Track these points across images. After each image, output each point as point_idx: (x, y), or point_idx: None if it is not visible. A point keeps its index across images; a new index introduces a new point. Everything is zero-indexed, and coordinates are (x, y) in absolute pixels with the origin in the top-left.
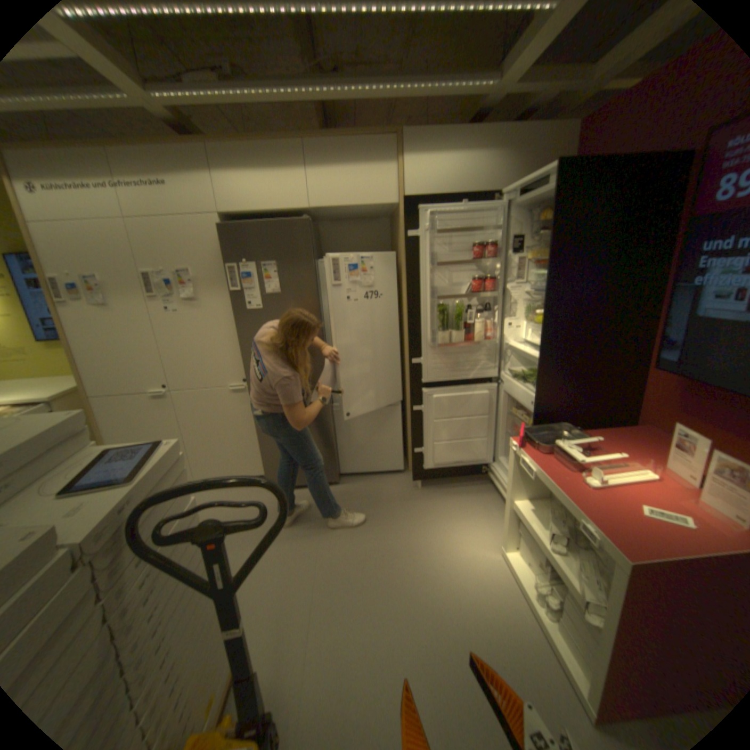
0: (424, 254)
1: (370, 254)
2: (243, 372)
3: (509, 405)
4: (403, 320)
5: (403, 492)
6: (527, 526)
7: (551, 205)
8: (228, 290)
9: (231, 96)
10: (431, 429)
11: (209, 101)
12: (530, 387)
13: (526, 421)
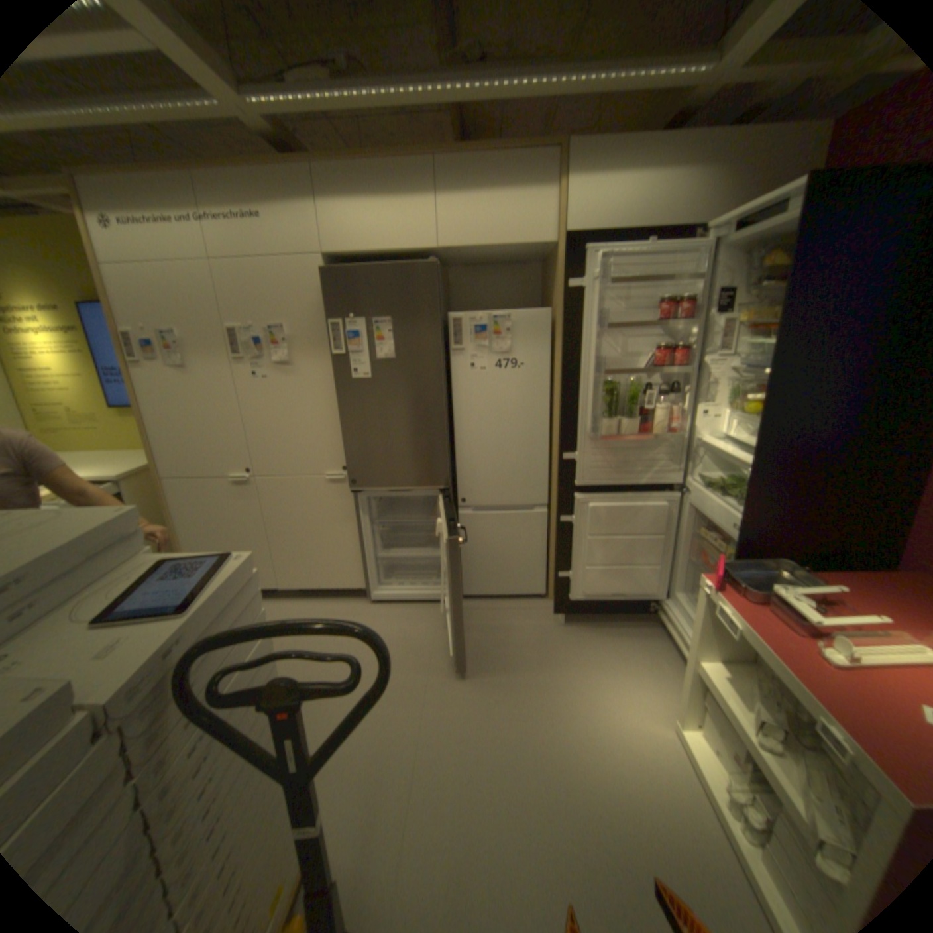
0: (589, 311)
1: (515, 311)
2: (343, 457)
3: (695, 523)
4: (553, 400)
5: (539, 628)
6: (720, 701)
7: (782, 244)
8: (330, 353)
9: (345, 99)
10: (583, 548)
11: (318, 107)
12: (731, 503)
13: (721, 549)
